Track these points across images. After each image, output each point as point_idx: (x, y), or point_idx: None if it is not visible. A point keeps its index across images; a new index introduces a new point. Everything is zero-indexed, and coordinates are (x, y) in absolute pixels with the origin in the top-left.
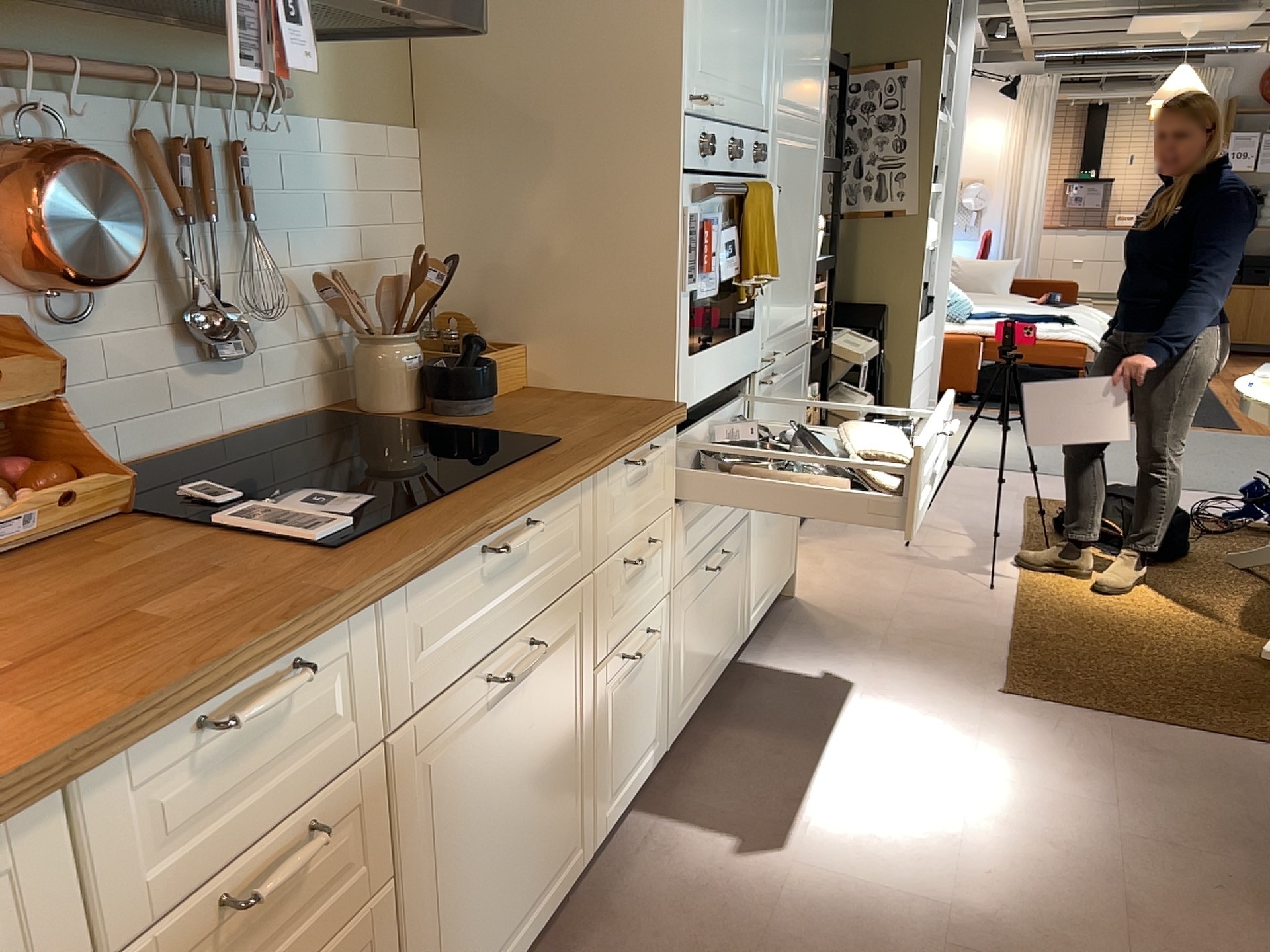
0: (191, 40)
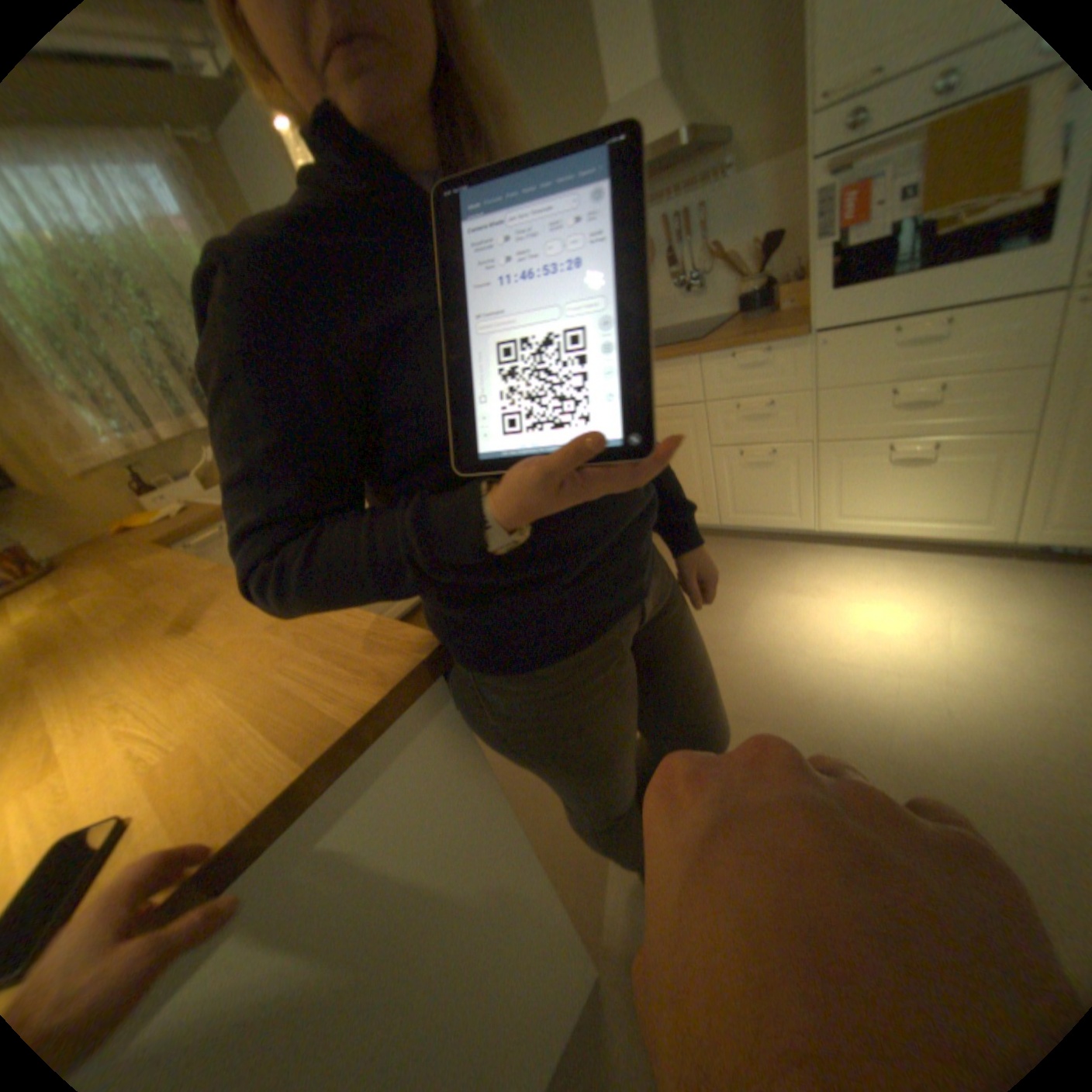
0: (688, 162)
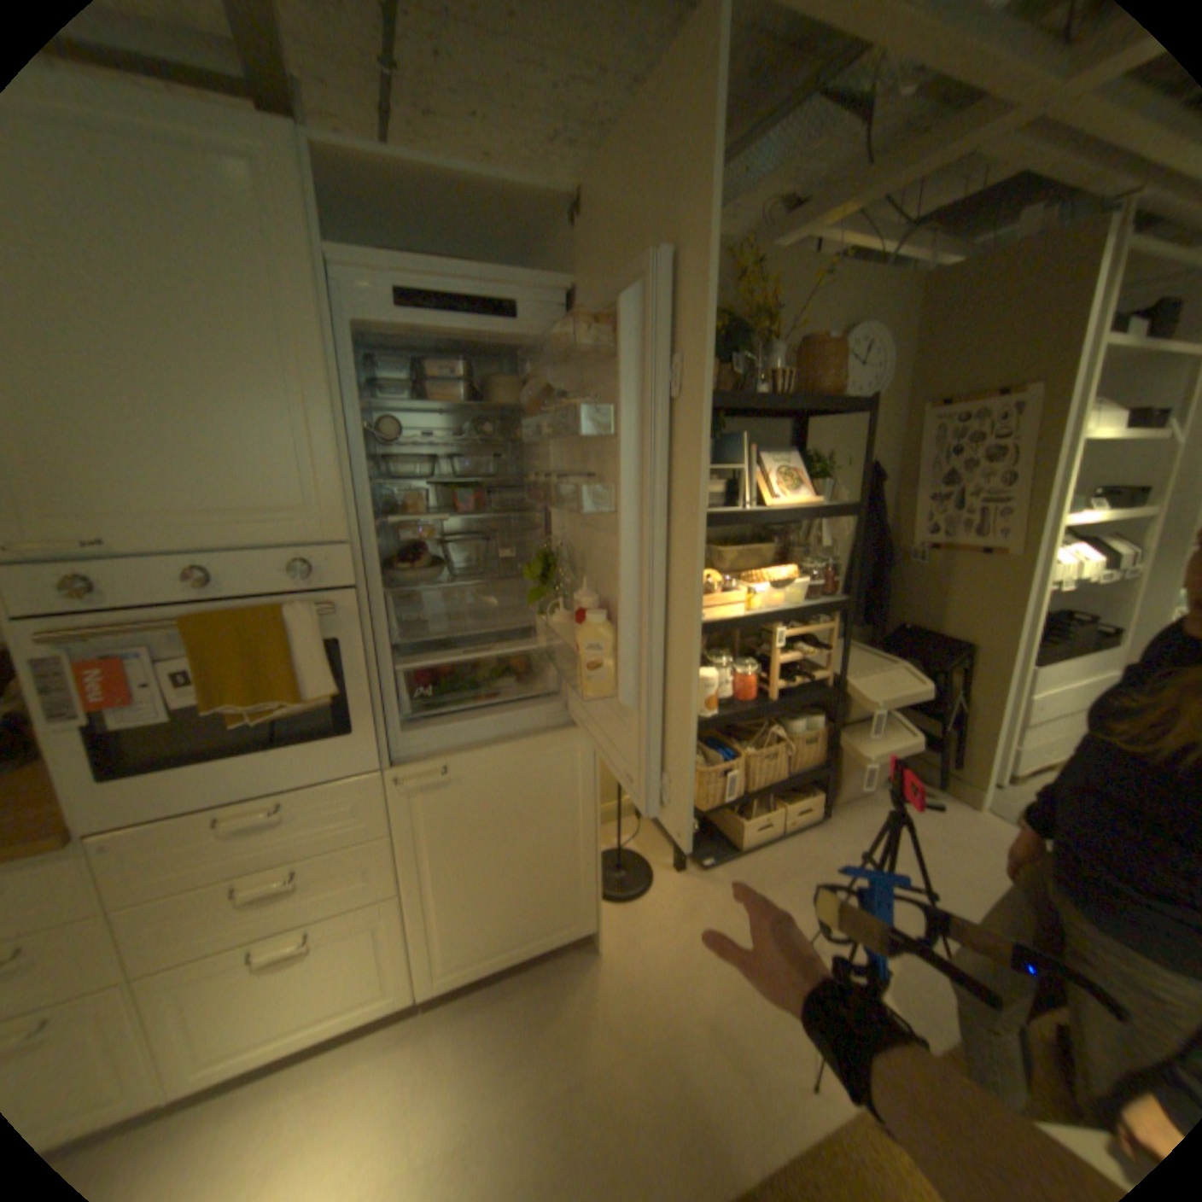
0: None
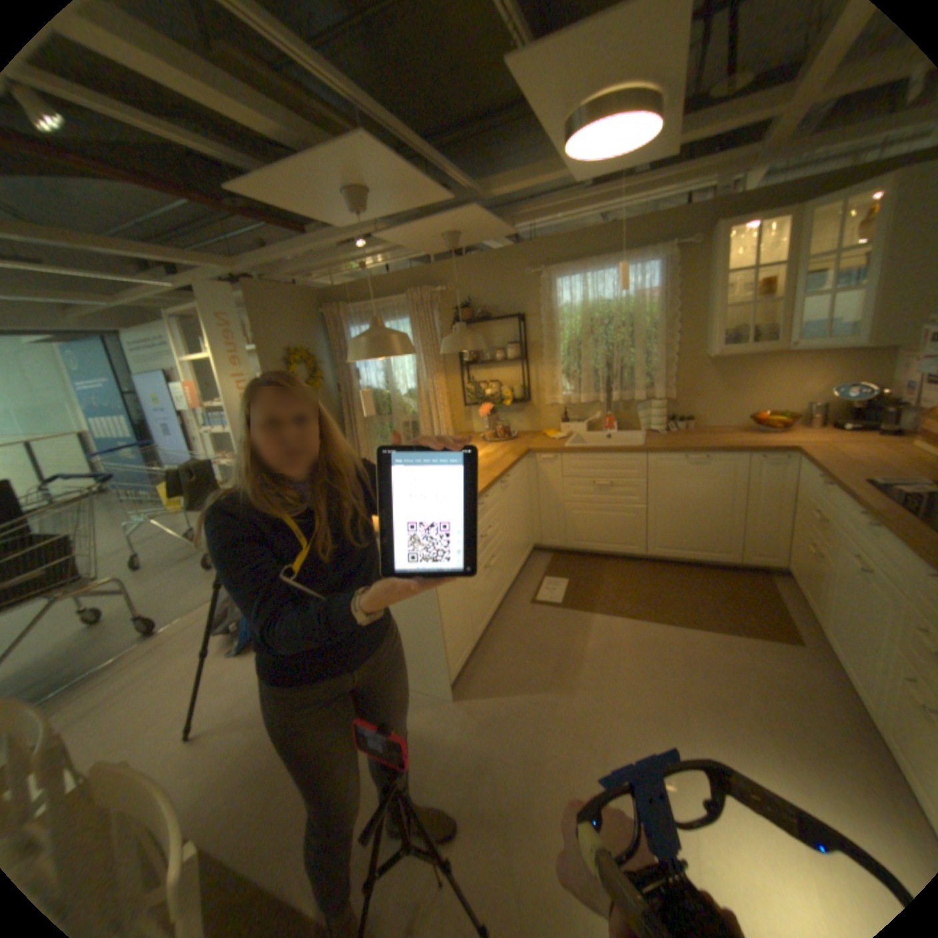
0: None
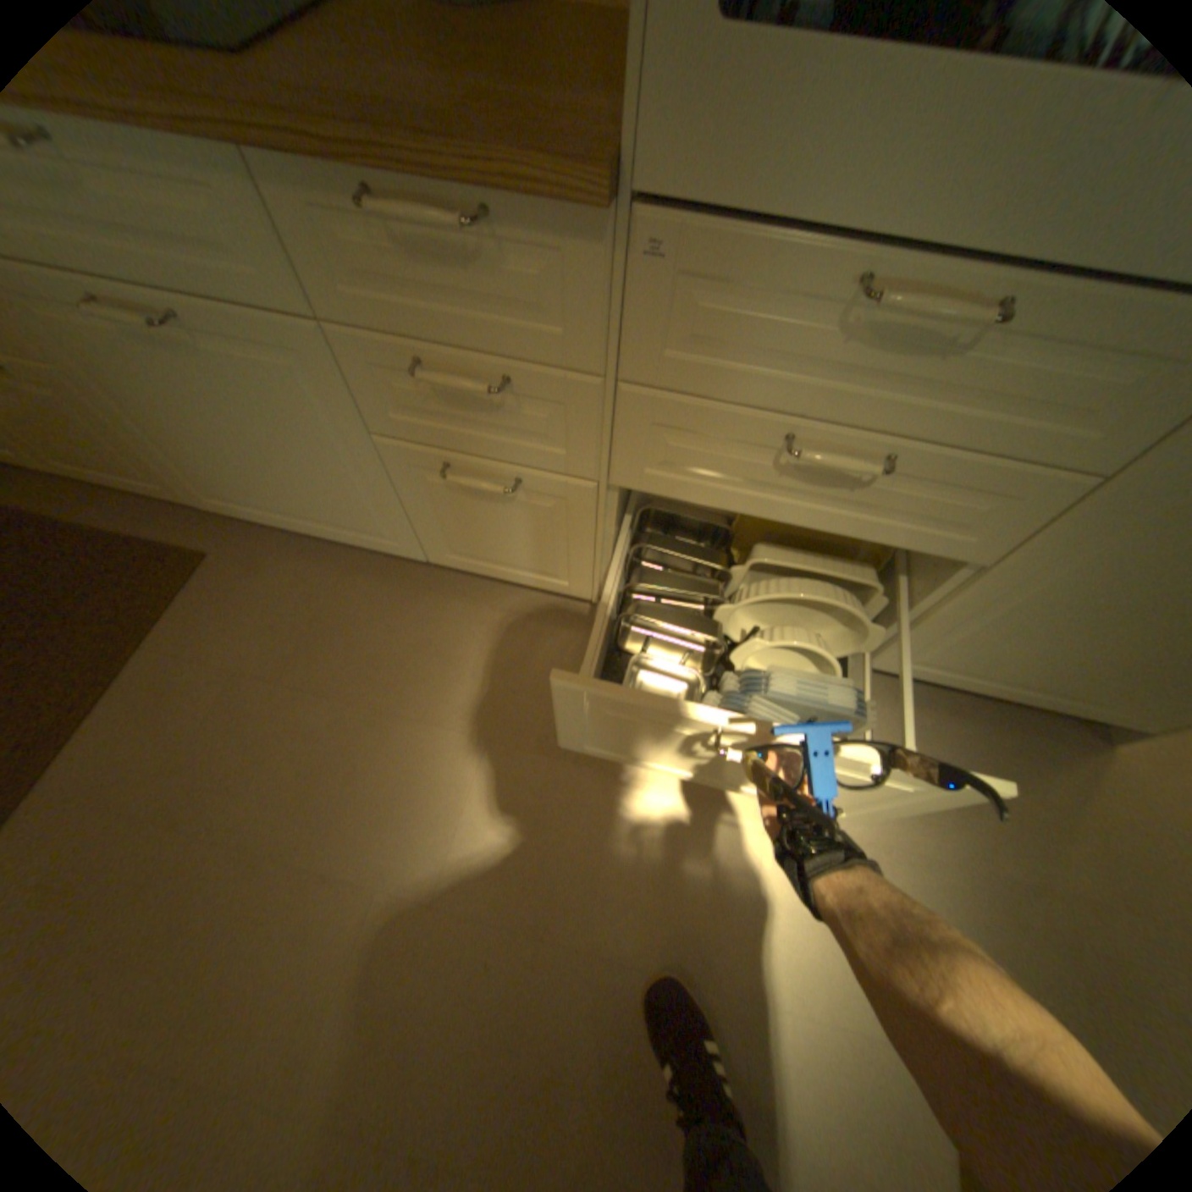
0: None
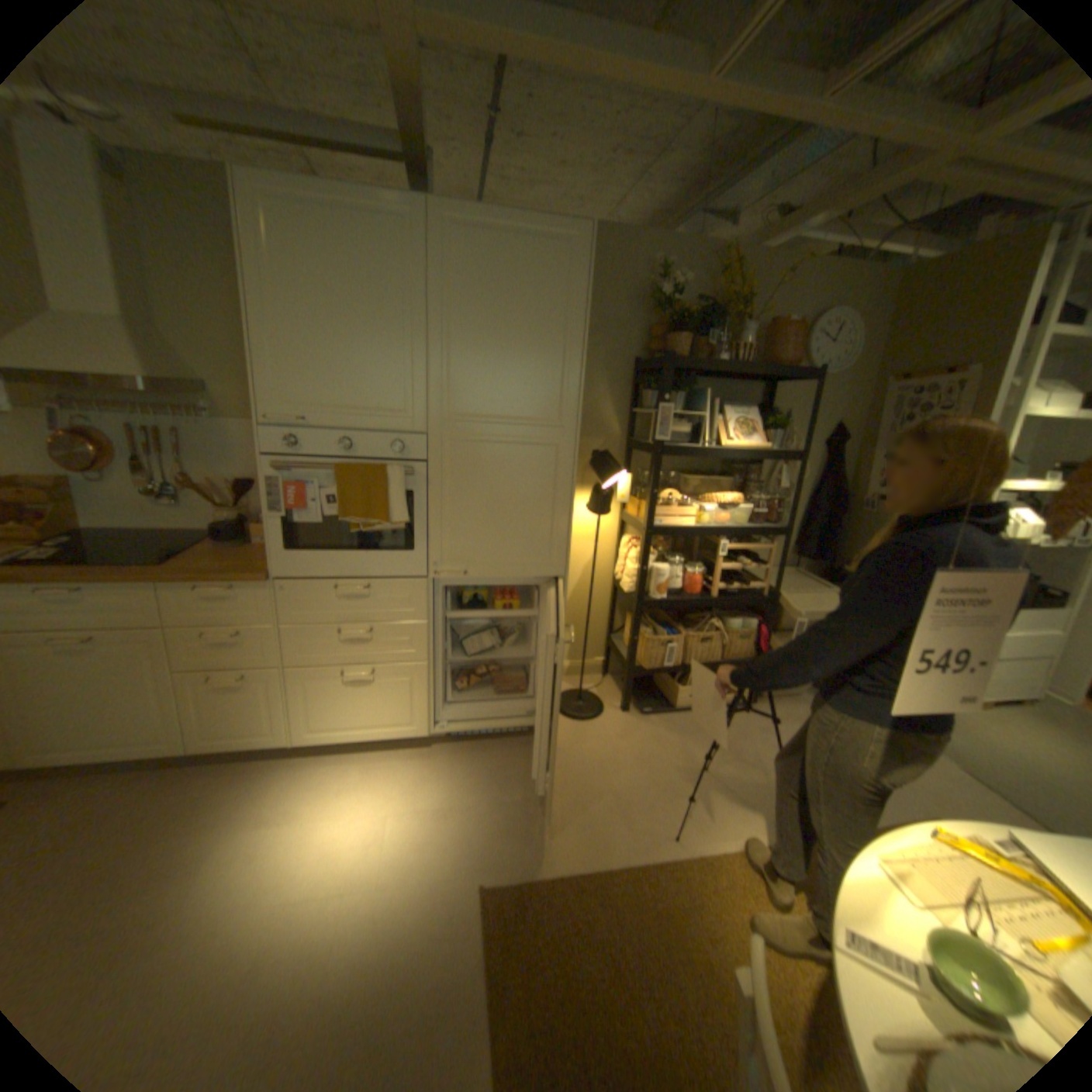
0: (156, 393)
